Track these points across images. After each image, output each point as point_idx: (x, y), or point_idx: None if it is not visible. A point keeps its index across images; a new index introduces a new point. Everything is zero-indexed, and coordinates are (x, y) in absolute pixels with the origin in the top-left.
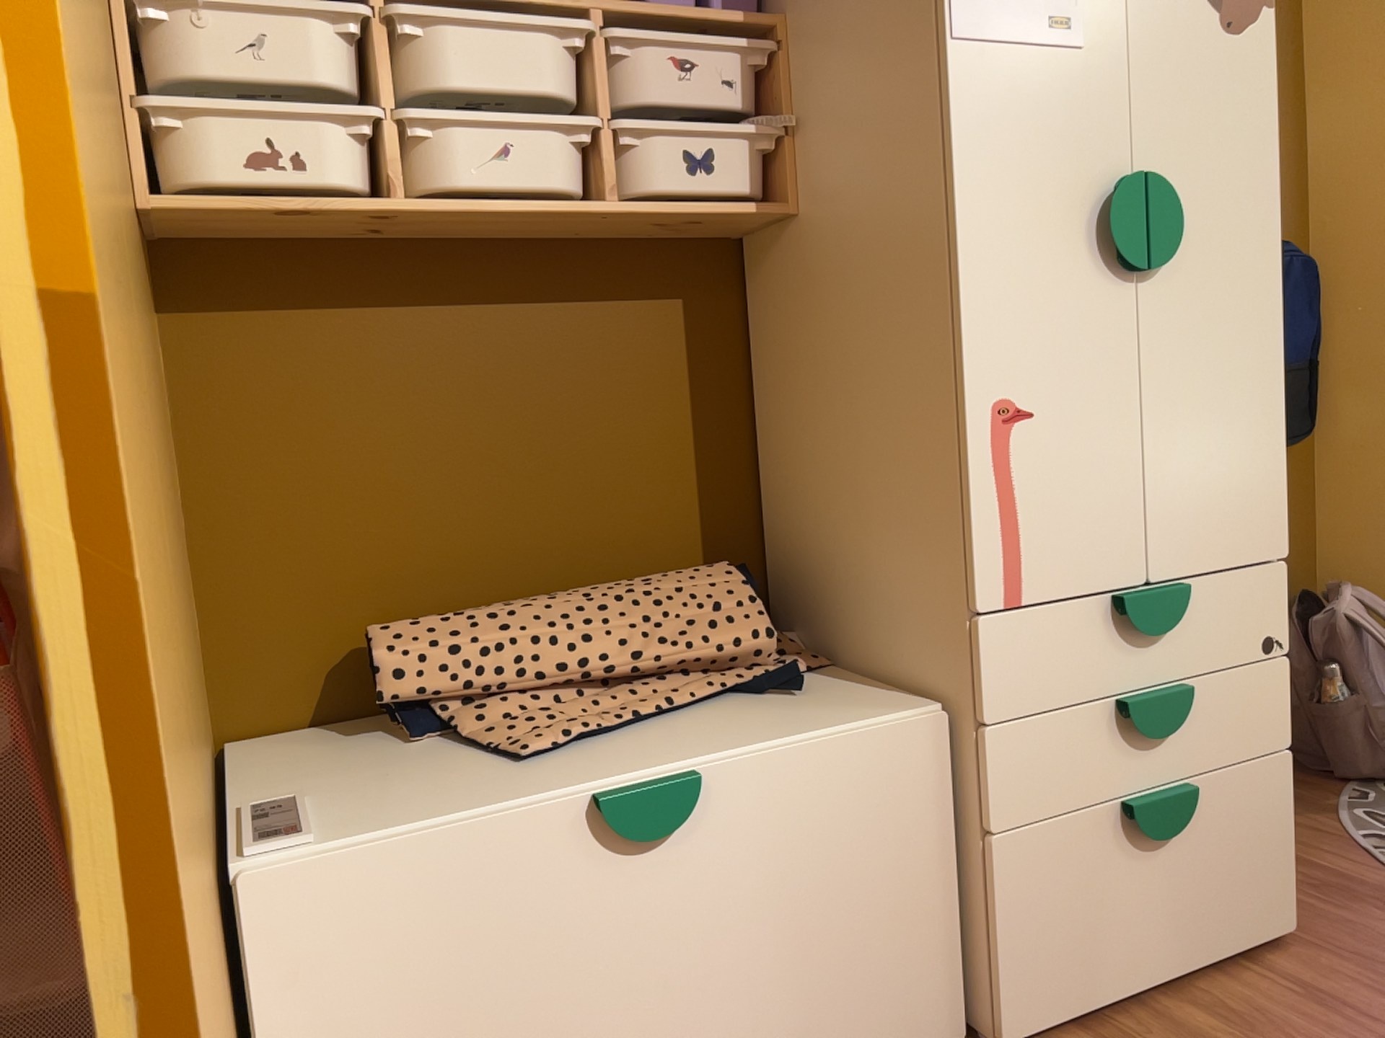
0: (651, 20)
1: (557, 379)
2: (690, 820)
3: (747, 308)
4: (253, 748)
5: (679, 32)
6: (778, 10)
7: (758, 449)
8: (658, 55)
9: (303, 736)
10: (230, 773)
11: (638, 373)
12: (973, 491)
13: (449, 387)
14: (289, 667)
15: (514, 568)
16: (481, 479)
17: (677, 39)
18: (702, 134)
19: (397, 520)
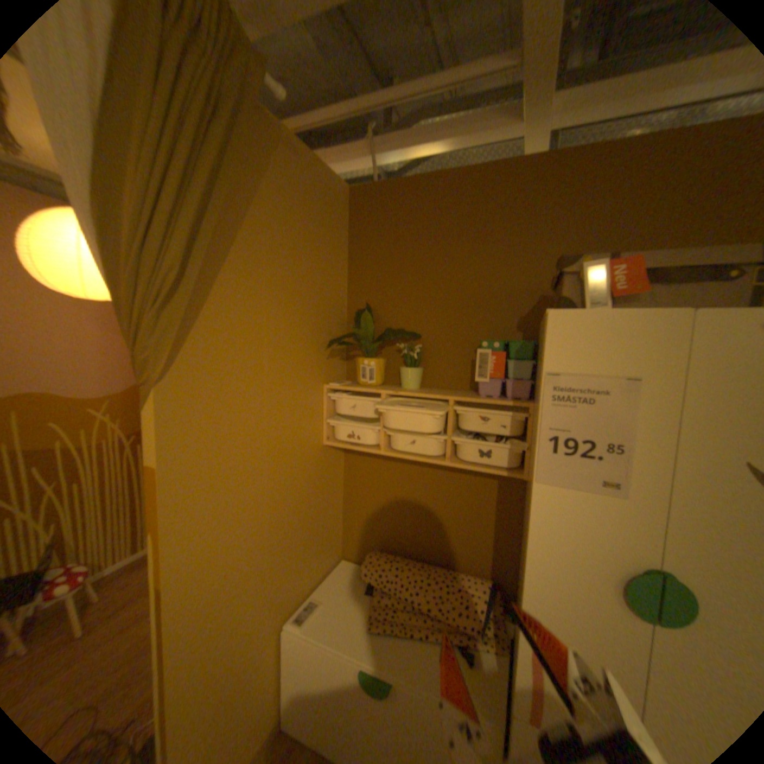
0: (470, 405)
1: (445, 496)
2: (389, 697)
3: (526, 492)
4: (343, 567)
5: (479, 411)
6: (531, 401)
7: (521, 545)
8: (471, 417)
9: (355, 570)
10: (328, 577)
11: (474, 502)
12: (520, 665)
13: (411, 489)
14: (359, 547)
15: (421, 548)
16: (415, 518)
17: (479, 413)
18: (486, 445)
19: (390, 521)
